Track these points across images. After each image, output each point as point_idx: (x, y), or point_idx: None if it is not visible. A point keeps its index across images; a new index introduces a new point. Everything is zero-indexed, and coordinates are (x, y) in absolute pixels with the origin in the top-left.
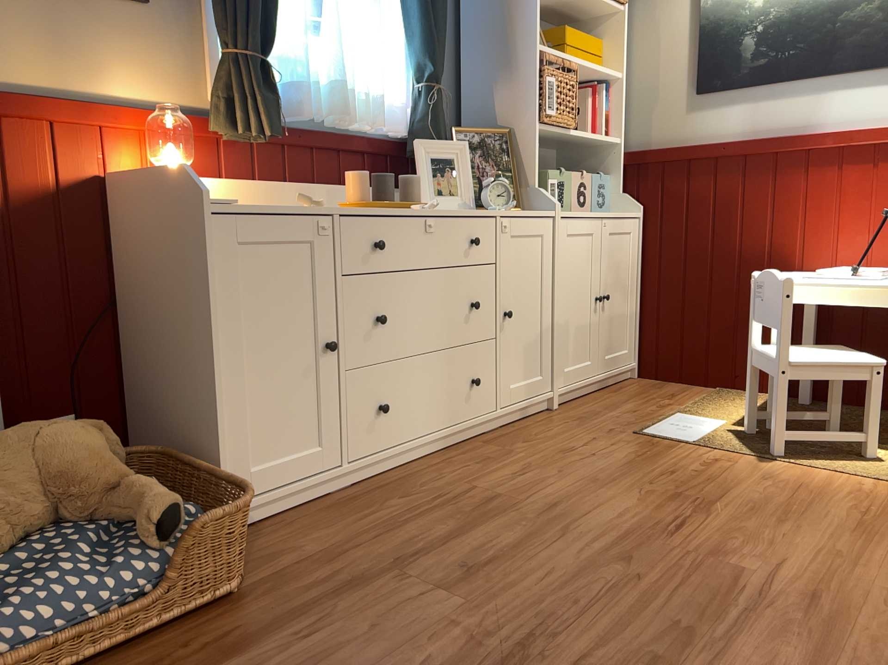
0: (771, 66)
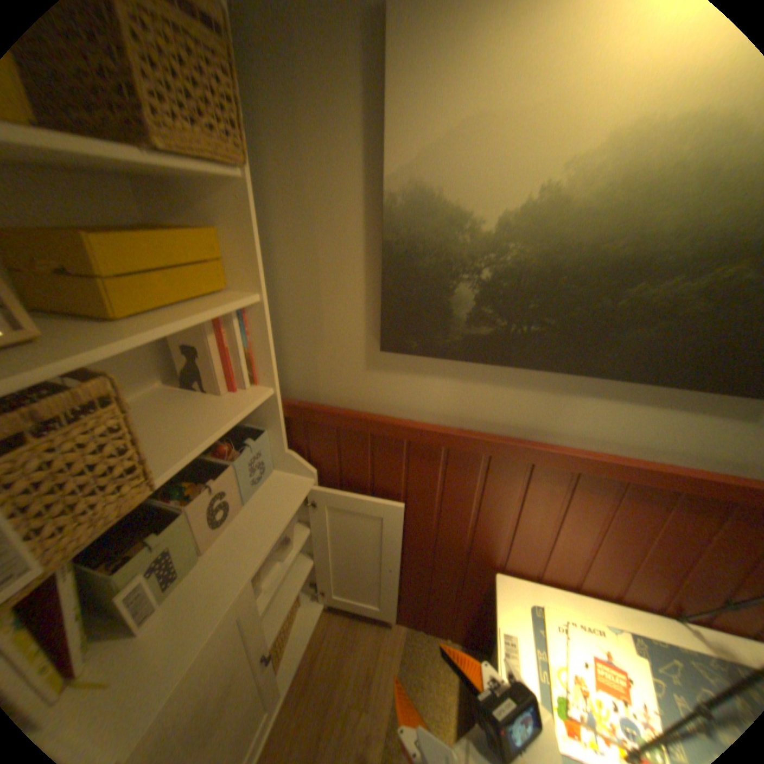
0: (502, 338)
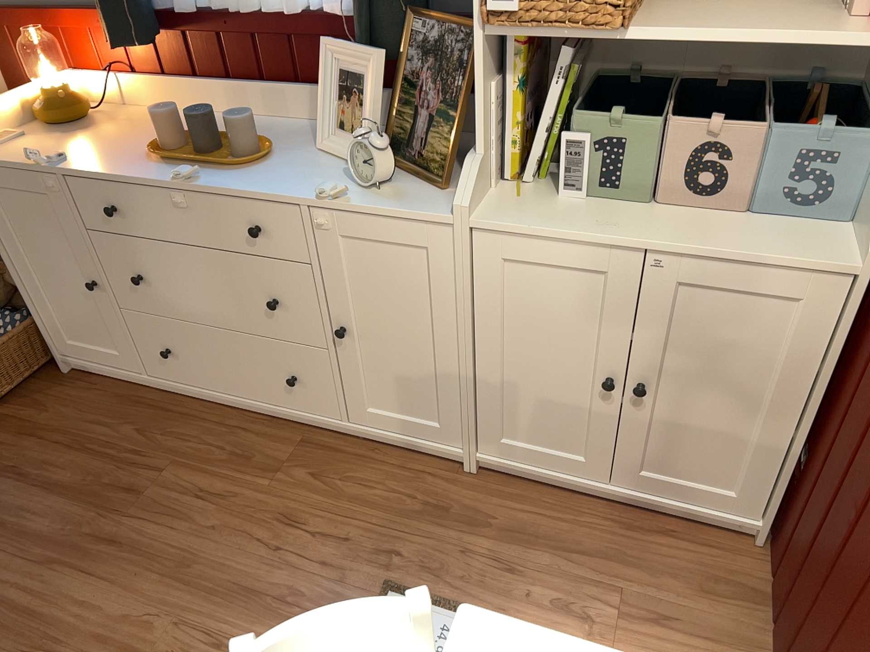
0: None
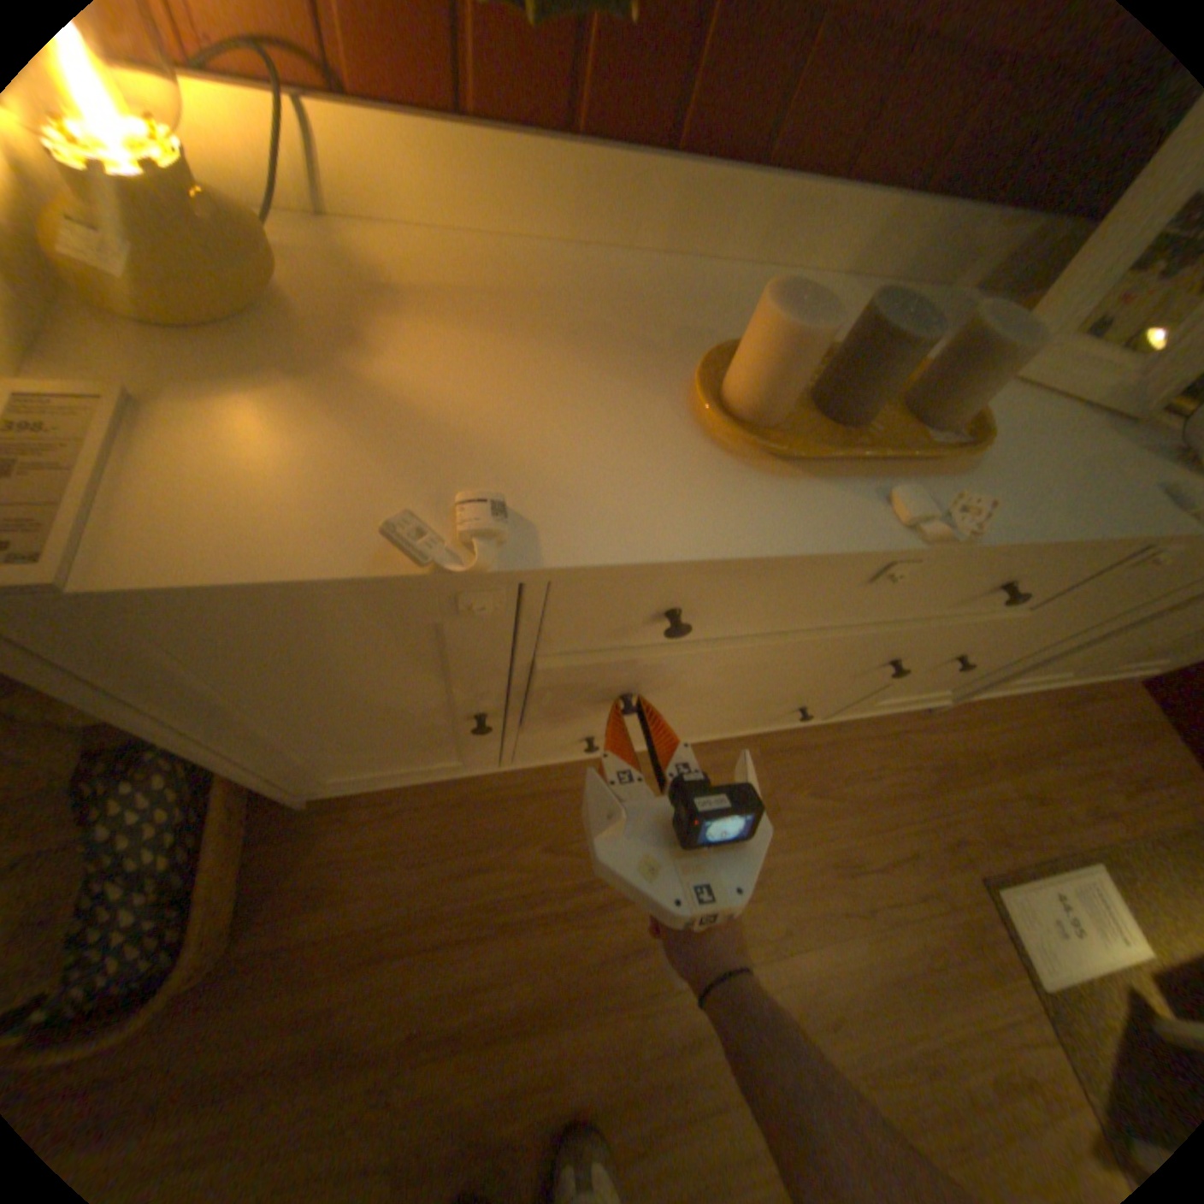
0: None
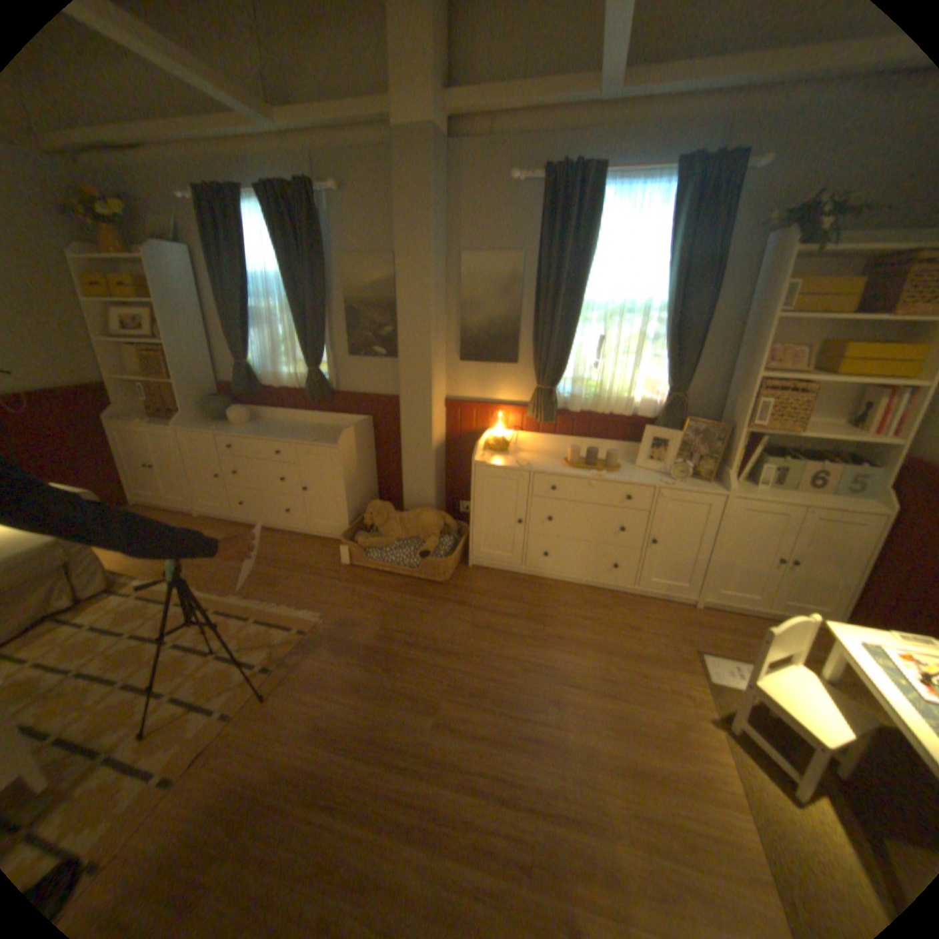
0: None
